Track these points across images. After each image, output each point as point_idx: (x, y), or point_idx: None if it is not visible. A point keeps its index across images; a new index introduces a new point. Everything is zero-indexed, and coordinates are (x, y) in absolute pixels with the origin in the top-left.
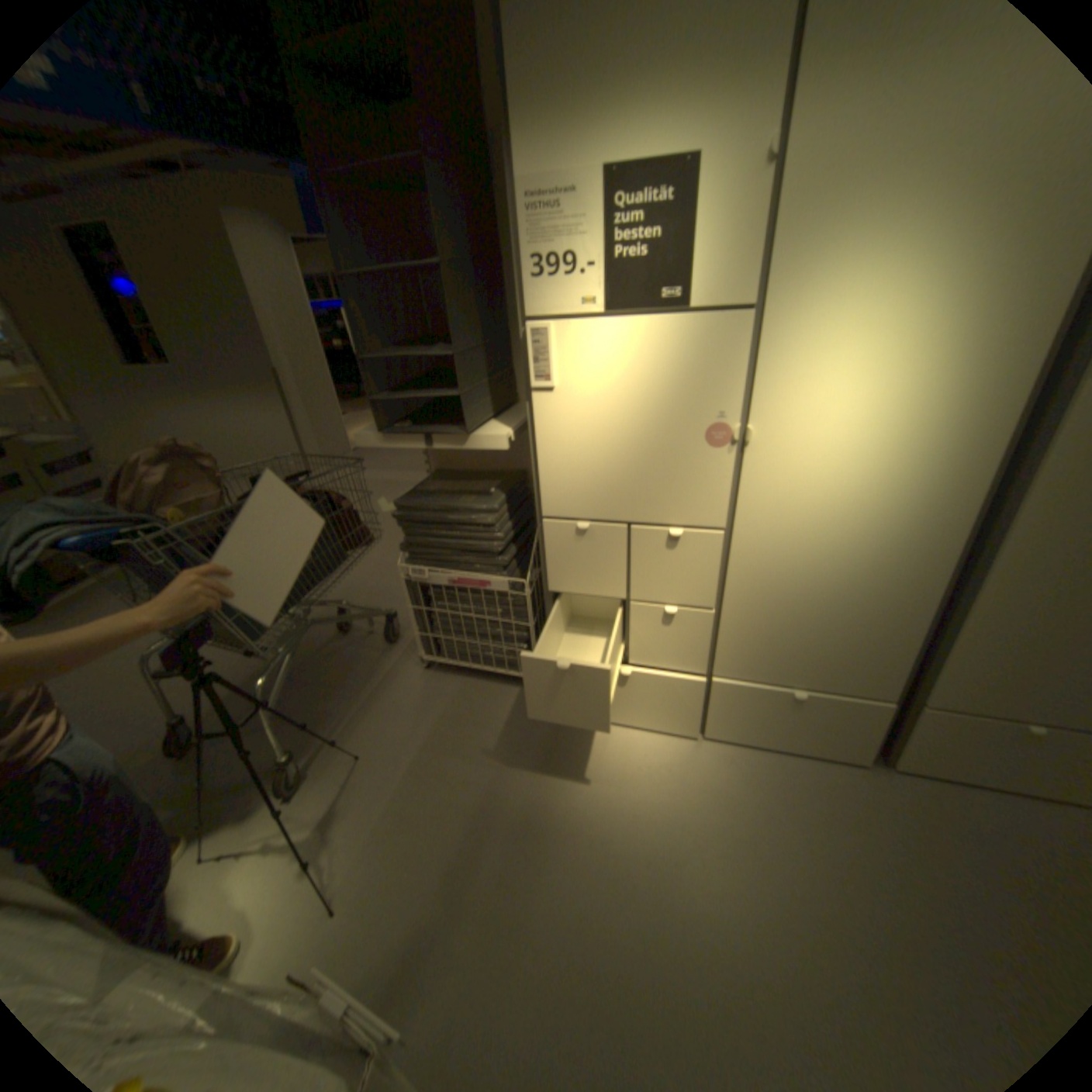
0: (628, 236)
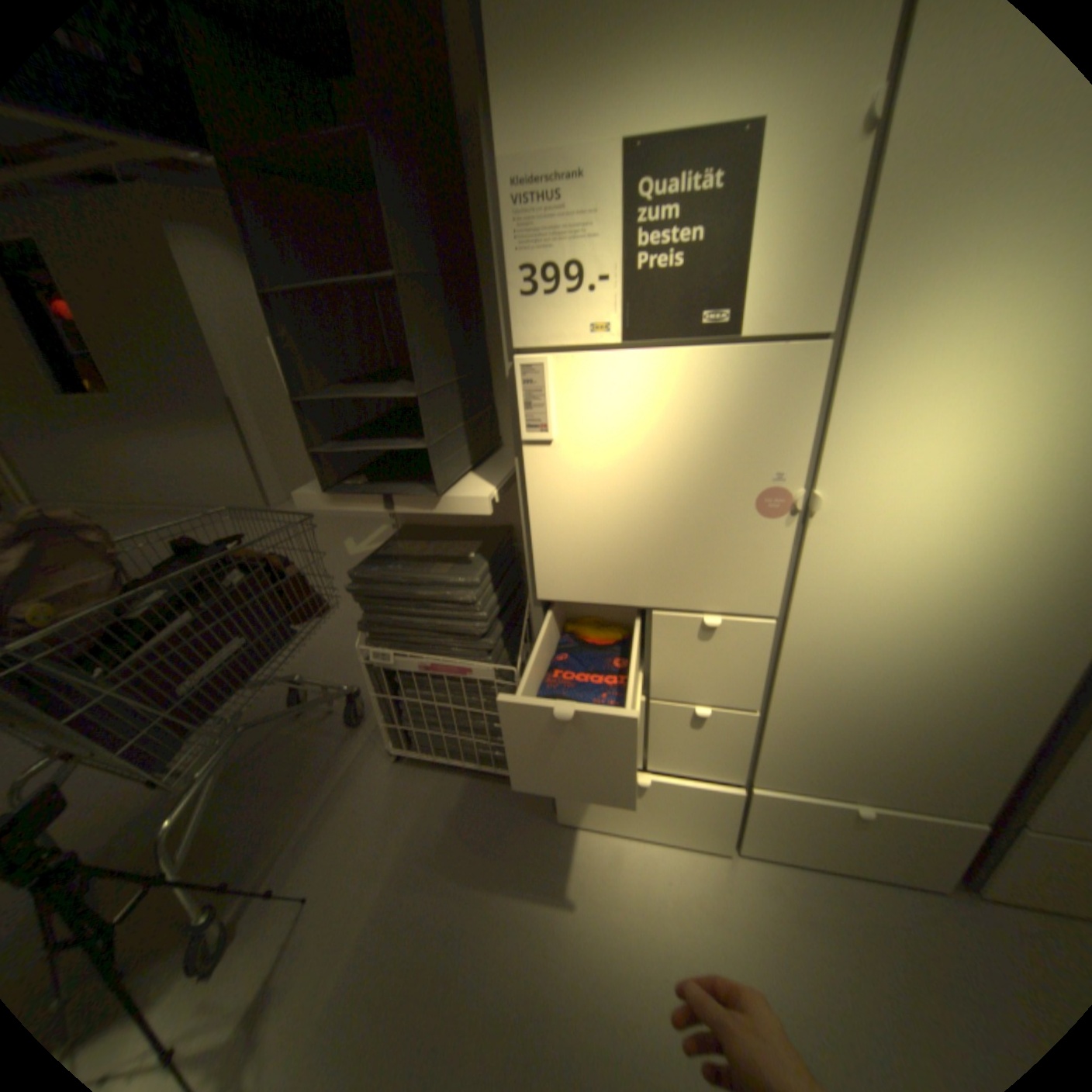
0: (657, 239)
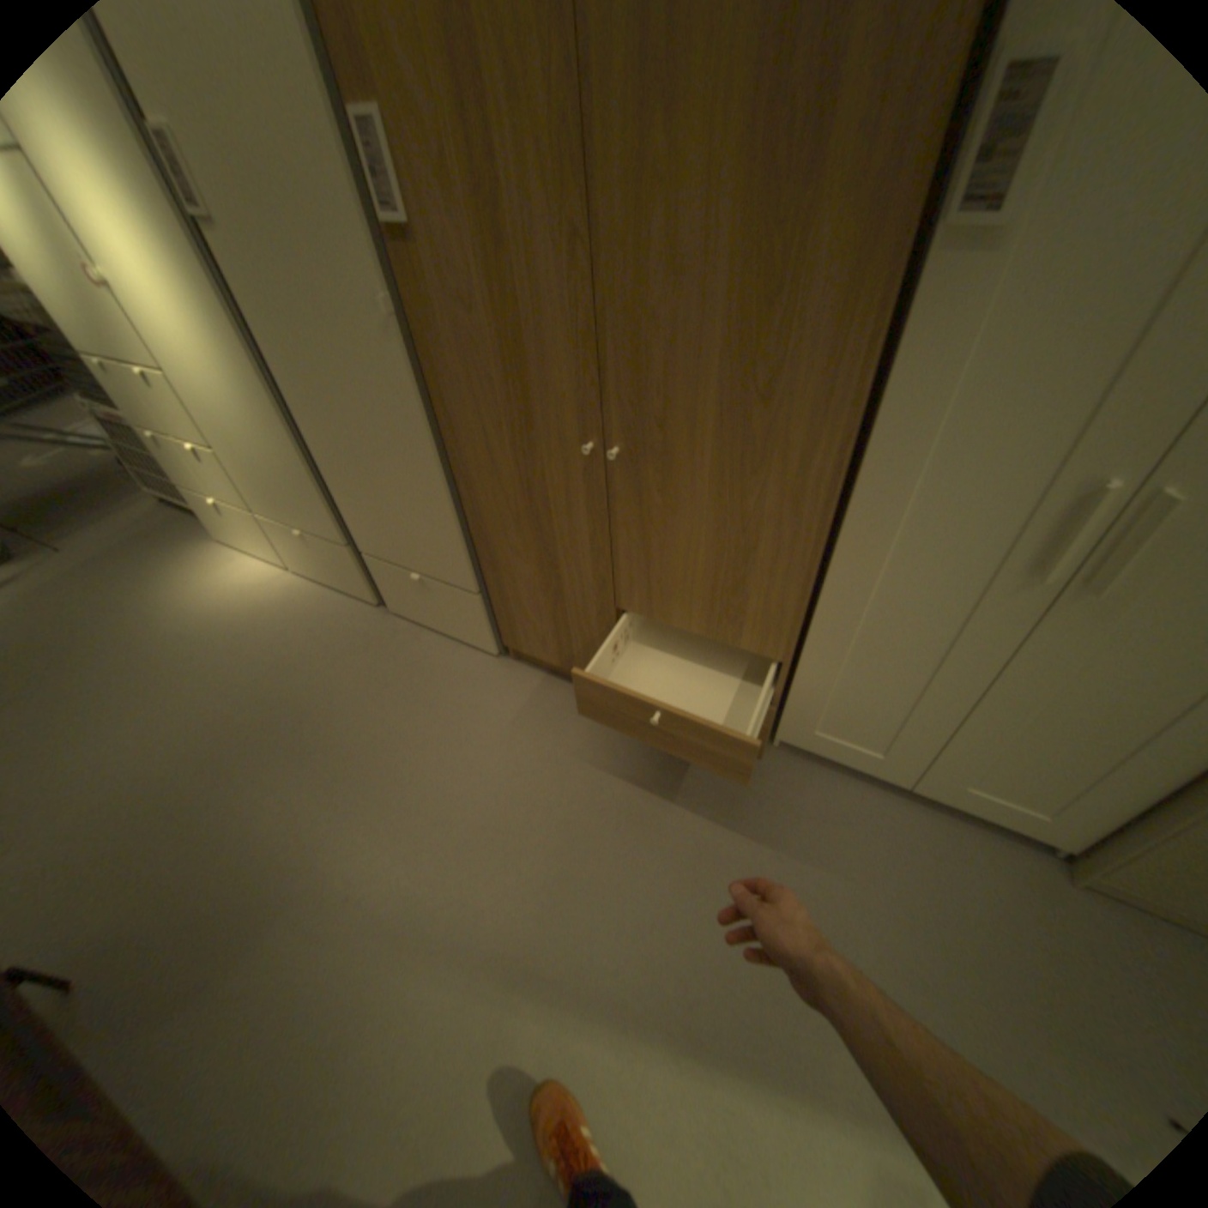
0: None
